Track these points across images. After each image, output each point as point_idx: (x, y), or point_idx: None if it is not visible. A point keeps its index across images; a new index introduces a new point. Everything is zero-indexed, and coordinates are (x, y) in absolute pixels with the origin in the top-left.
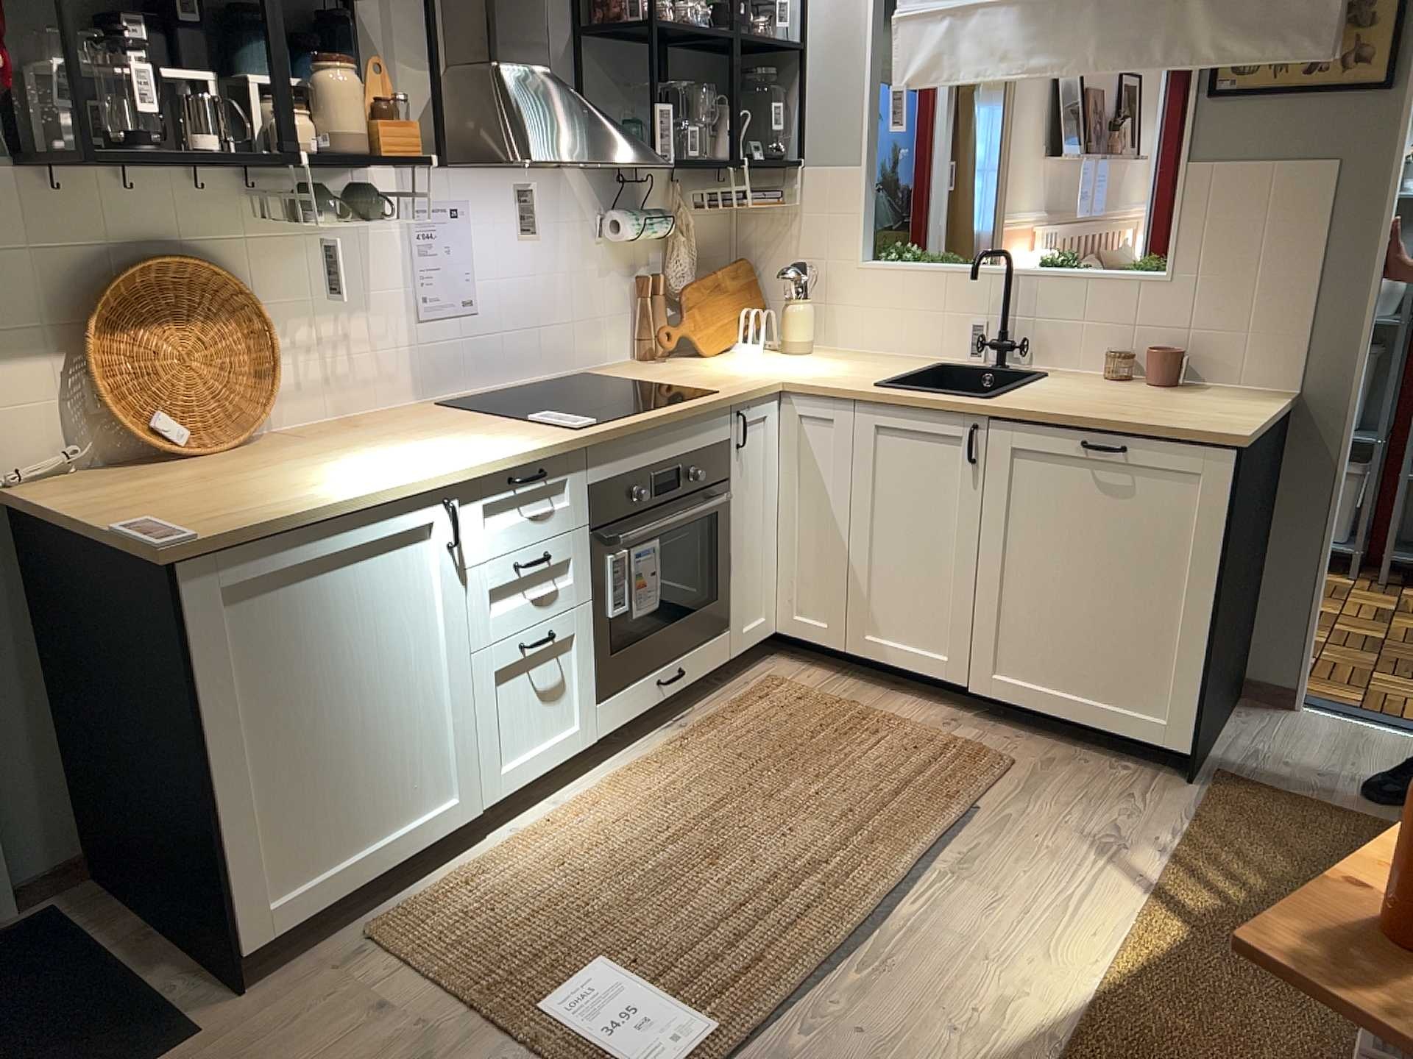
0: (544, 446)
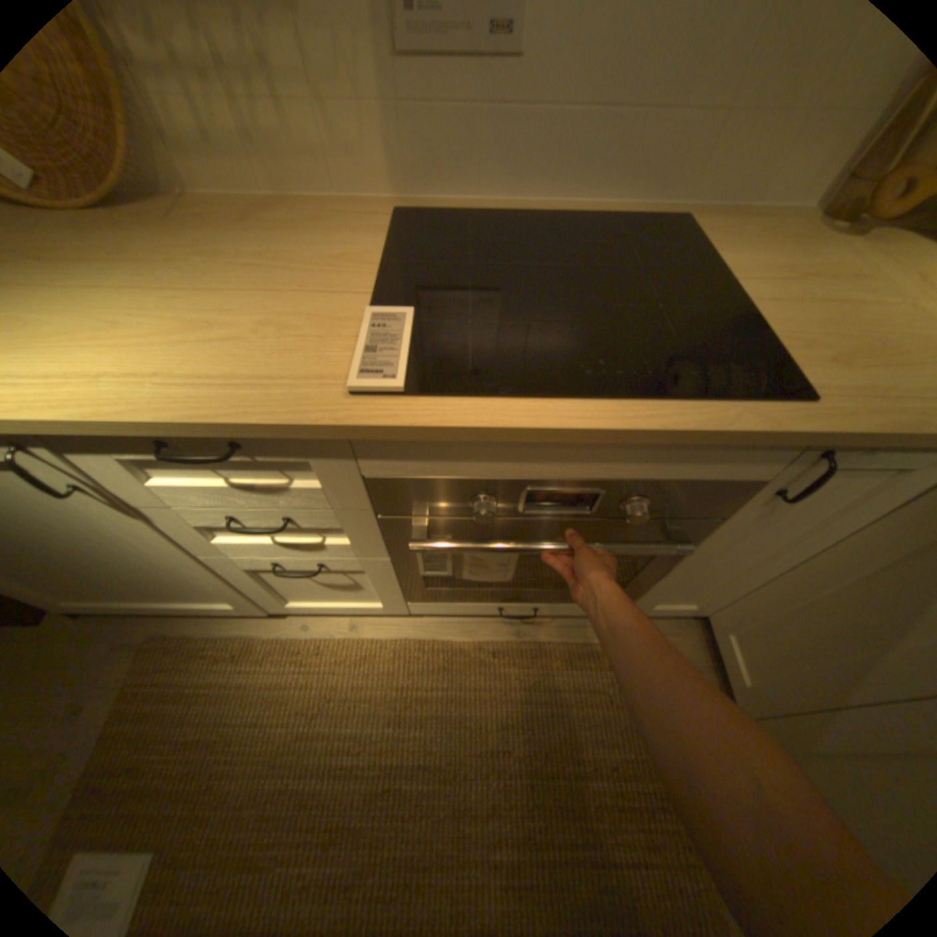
0: (215, 418)
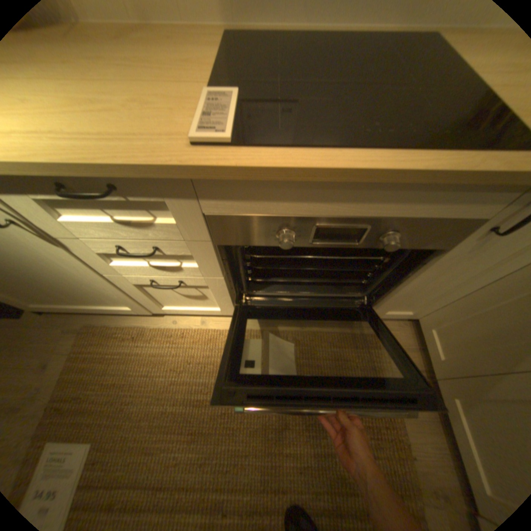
0: (92, 159)
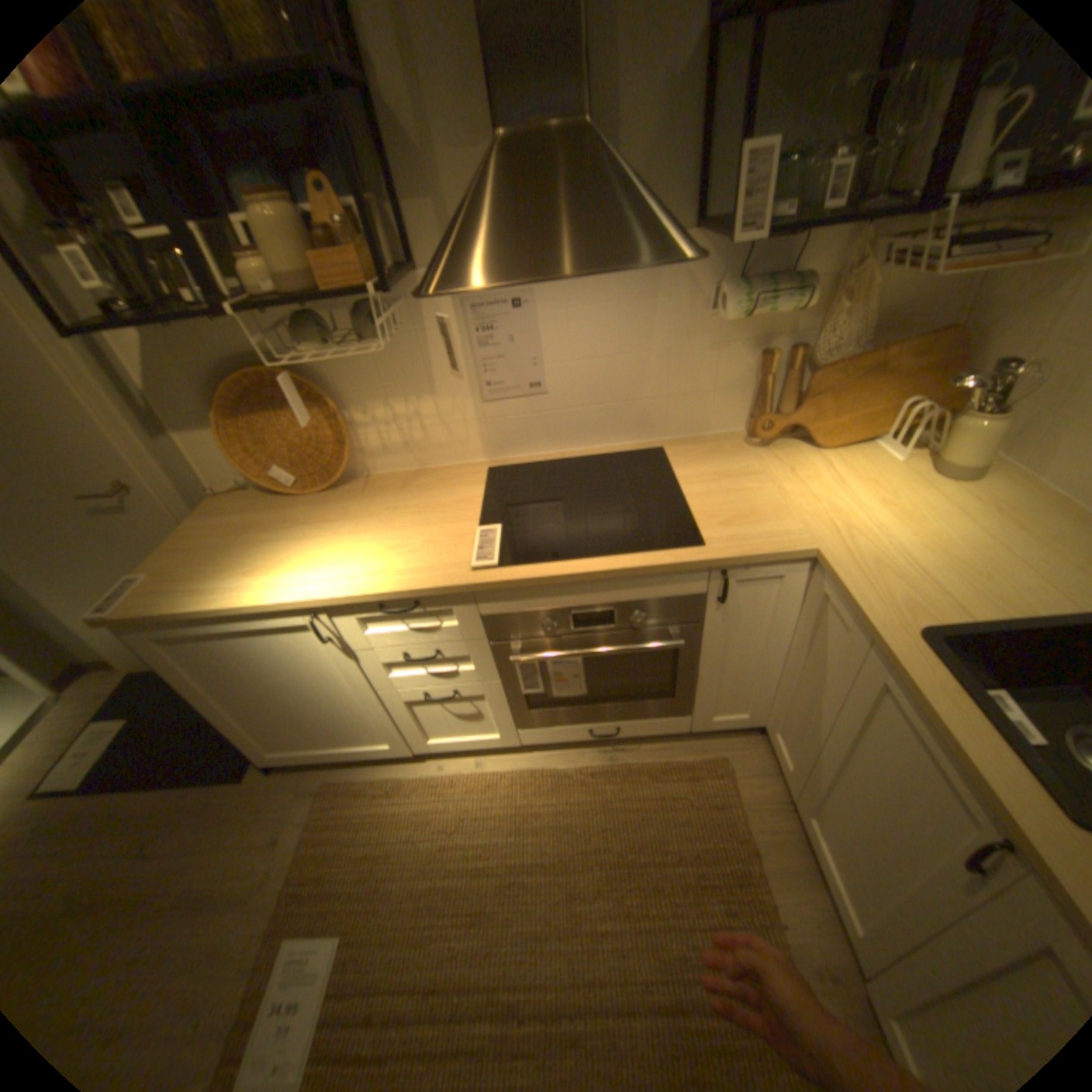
0: (412, 588)
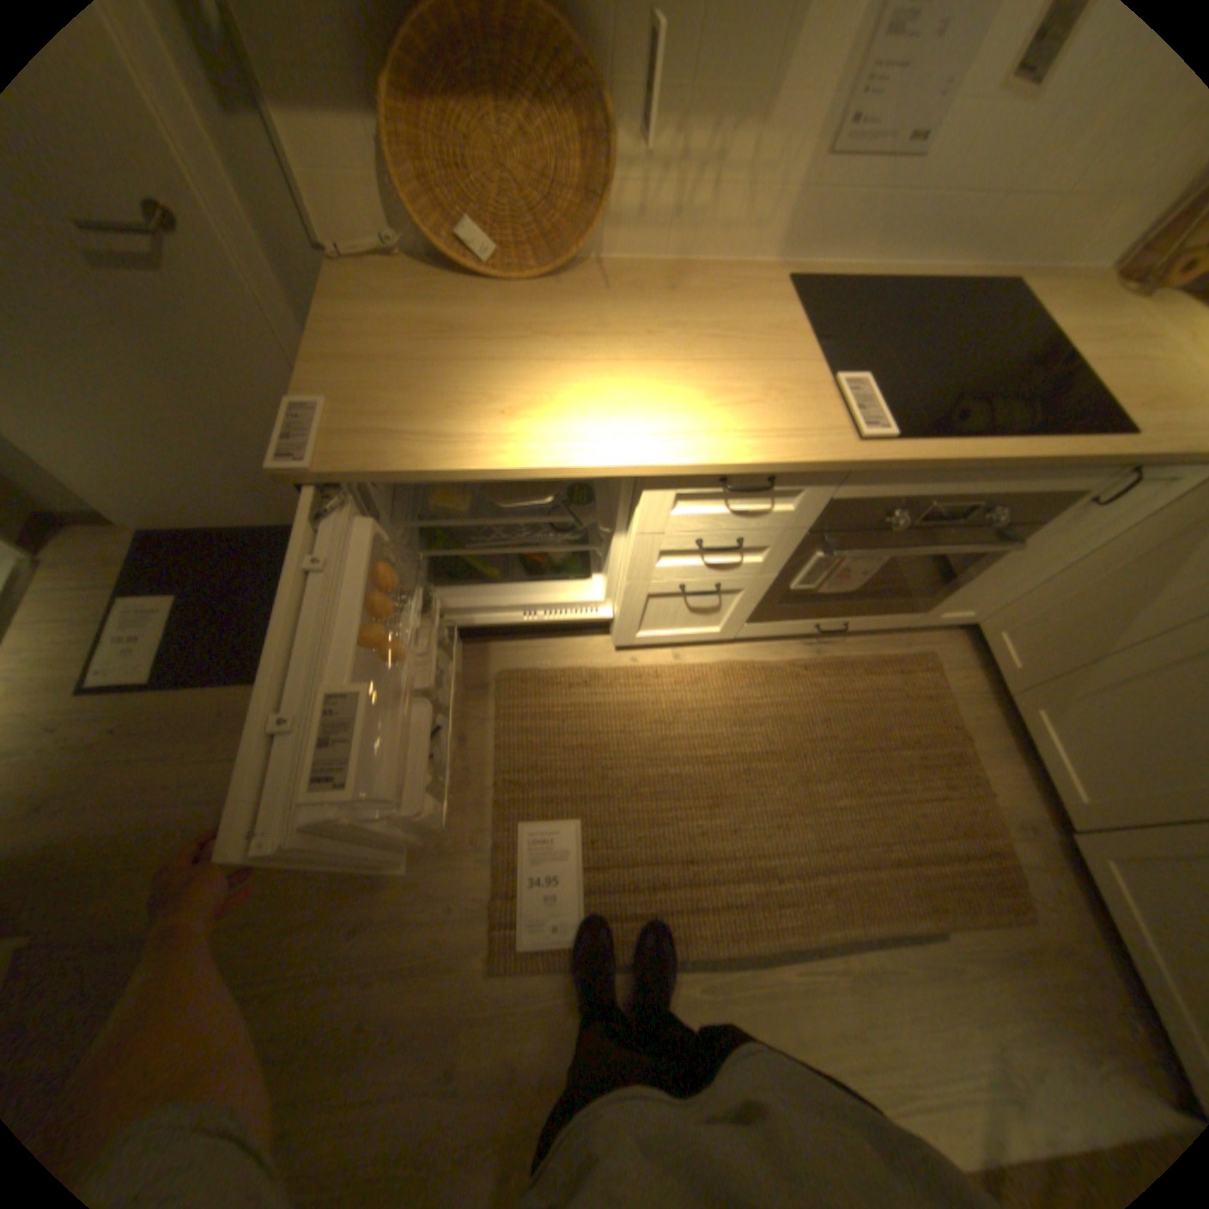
0: (789, 459)
